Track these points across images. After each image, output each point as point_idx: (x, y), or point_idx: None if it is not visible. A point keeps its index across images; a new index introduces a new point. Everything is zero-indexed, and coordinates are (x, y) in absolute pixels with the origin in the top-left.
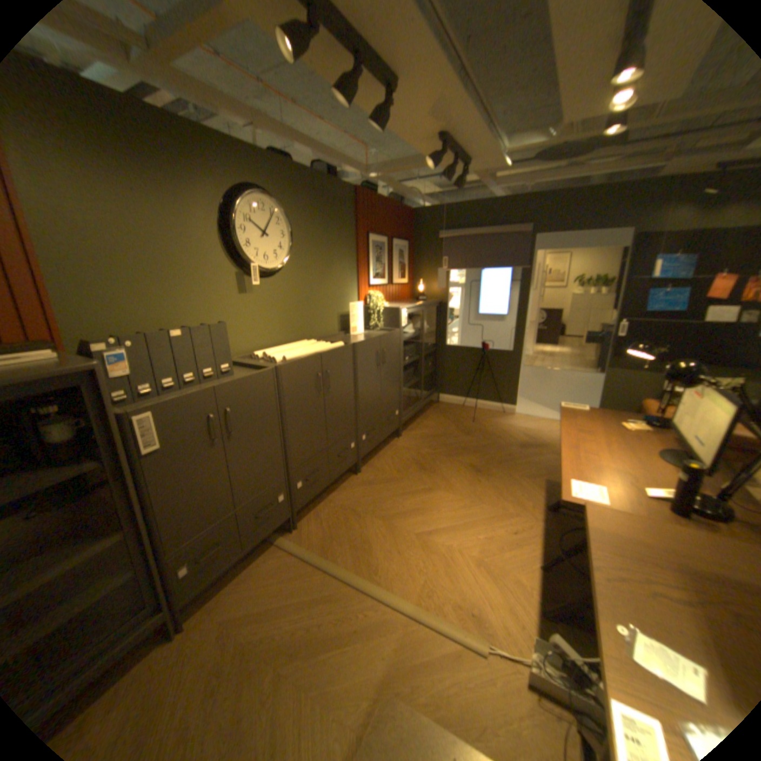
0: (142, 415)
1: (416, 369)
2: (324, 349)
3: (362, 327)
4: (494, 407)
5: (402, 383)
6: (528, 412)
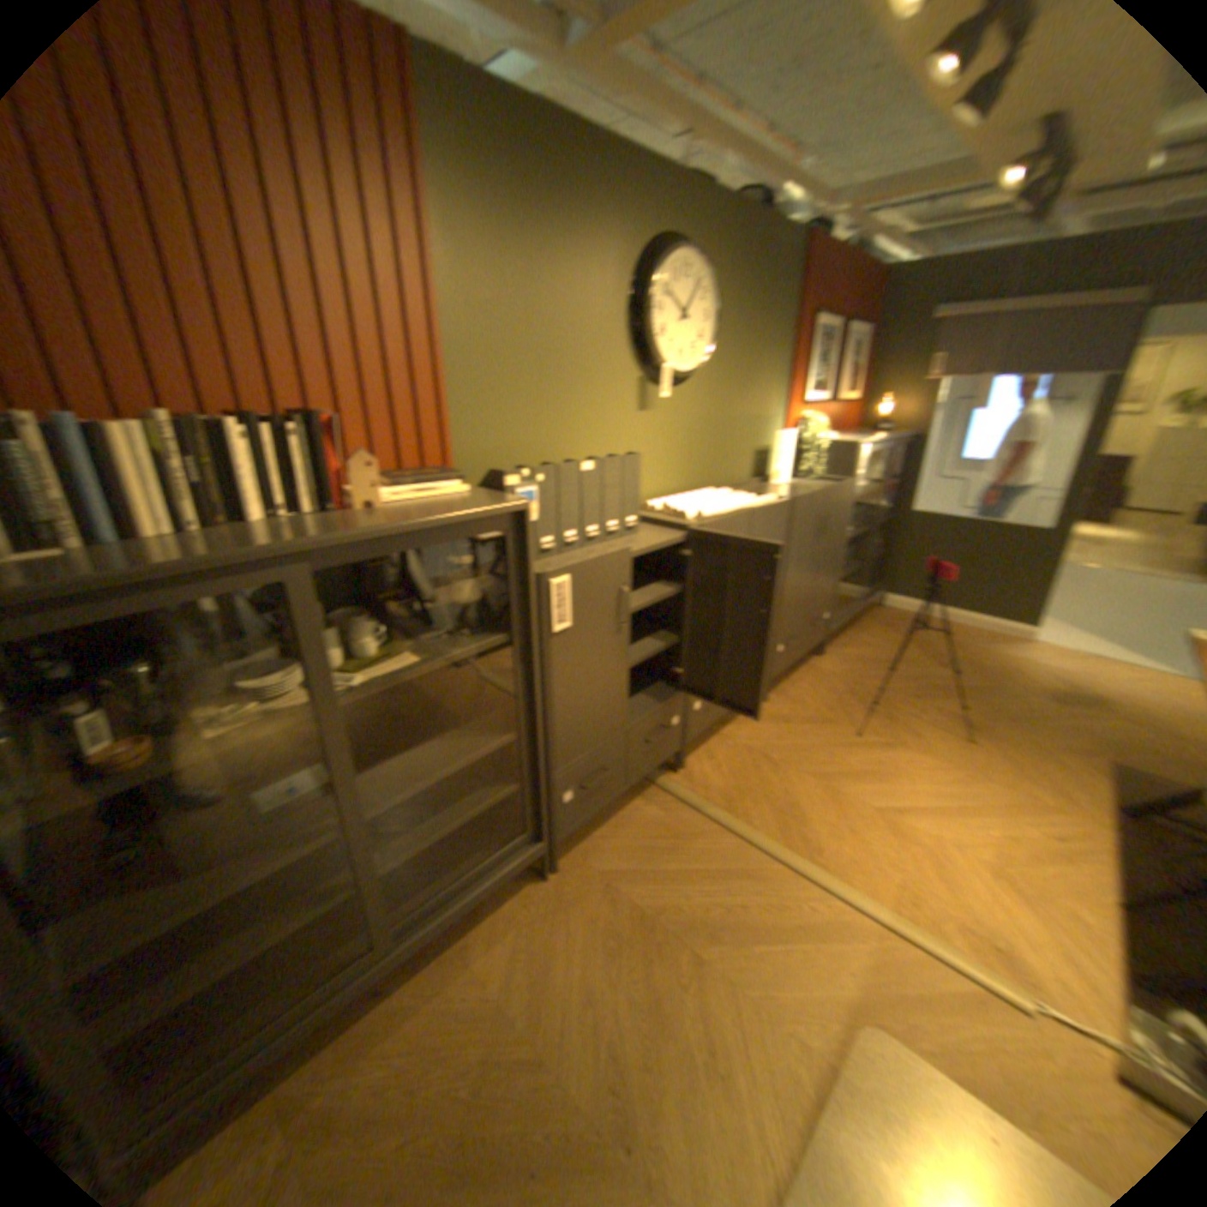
0: (562, 579)
1: (860, 547)
2: (753, 504)
3: (790, 470)
4: (993, 625)
5: (842, 568)
6: (1062, 641)
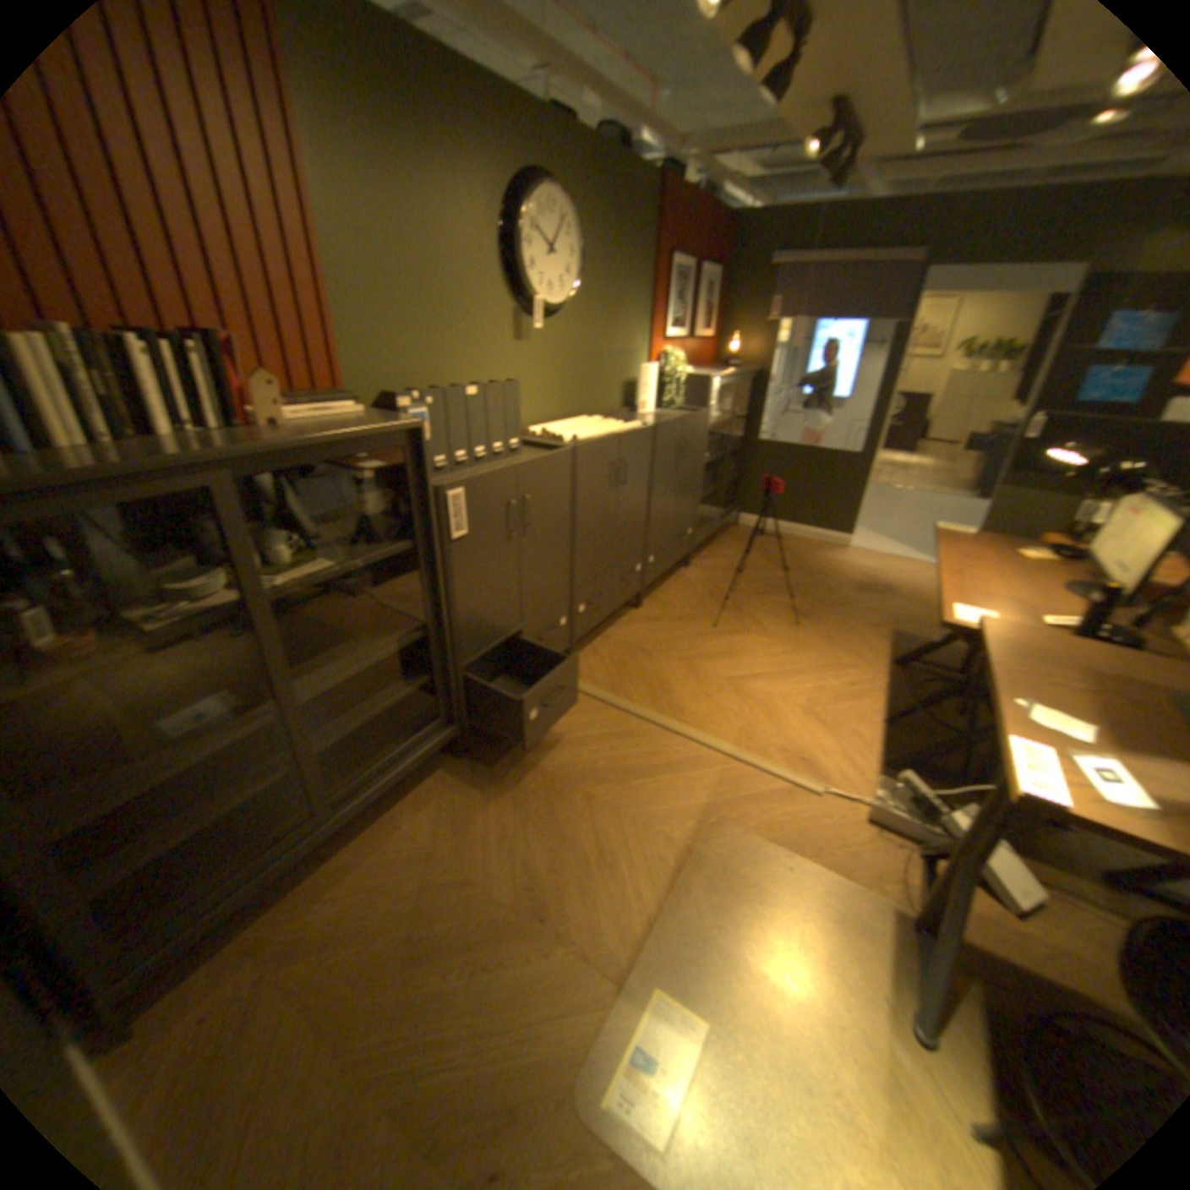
0: (453, 492)
1: (715, 472)
2: (618, 430)
3: (652, 402)
4: (819, 535)
5: (699, 490)
6: (868, 546)
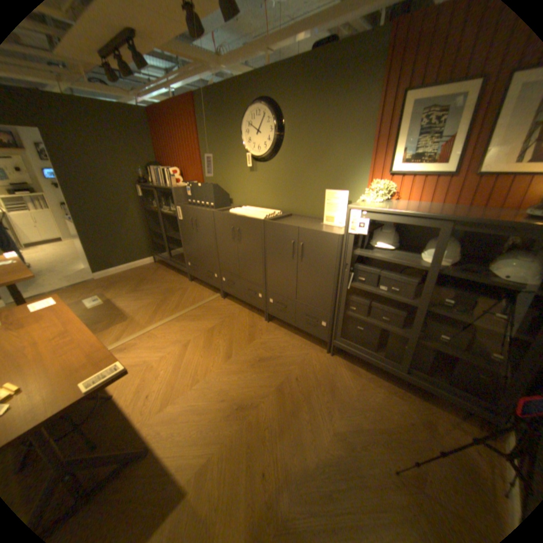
0: (178, 207)
1: (427, 325)
2: (249, 215)
3: (344, 219)
4: None
5: (342, 302)
6: None
